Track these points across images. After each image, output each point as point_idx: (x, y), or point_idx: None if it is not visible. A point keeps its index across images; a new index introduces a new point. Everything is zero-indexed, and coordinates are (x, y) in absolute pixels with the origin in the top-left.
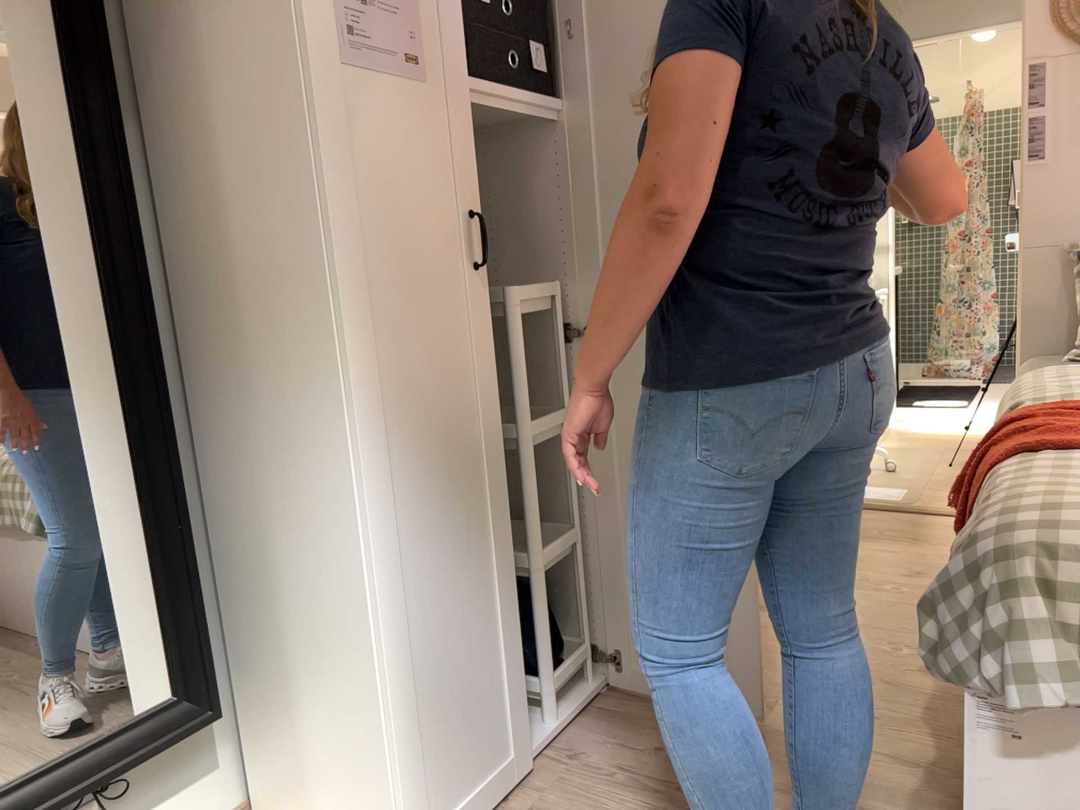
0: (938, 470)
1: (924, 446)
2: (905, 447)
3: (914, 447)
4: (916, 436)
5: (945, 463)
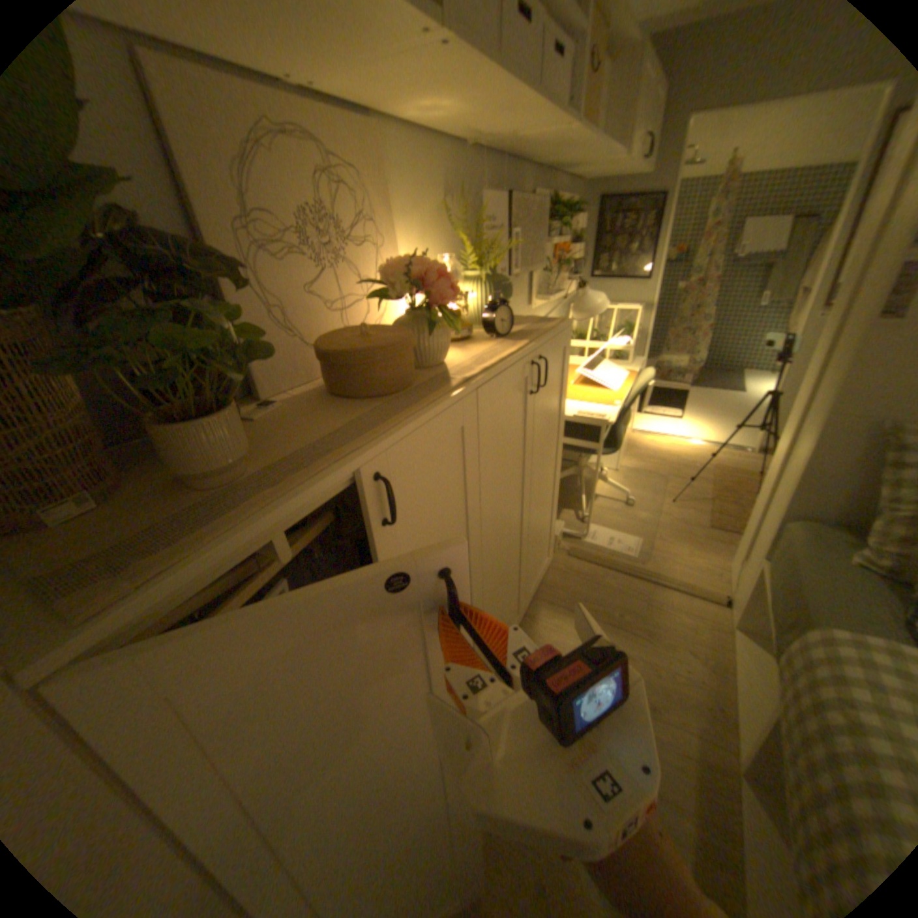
0: (667, 511)
1: (656, 472)
2: (642, 473)
3: (649, 472)
4: (650, 457)
5: (671, 500)
